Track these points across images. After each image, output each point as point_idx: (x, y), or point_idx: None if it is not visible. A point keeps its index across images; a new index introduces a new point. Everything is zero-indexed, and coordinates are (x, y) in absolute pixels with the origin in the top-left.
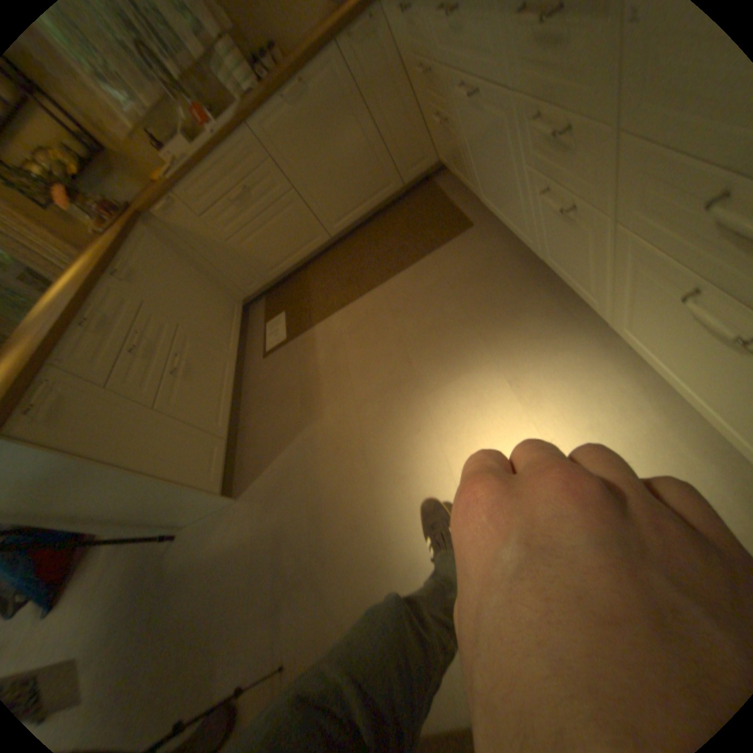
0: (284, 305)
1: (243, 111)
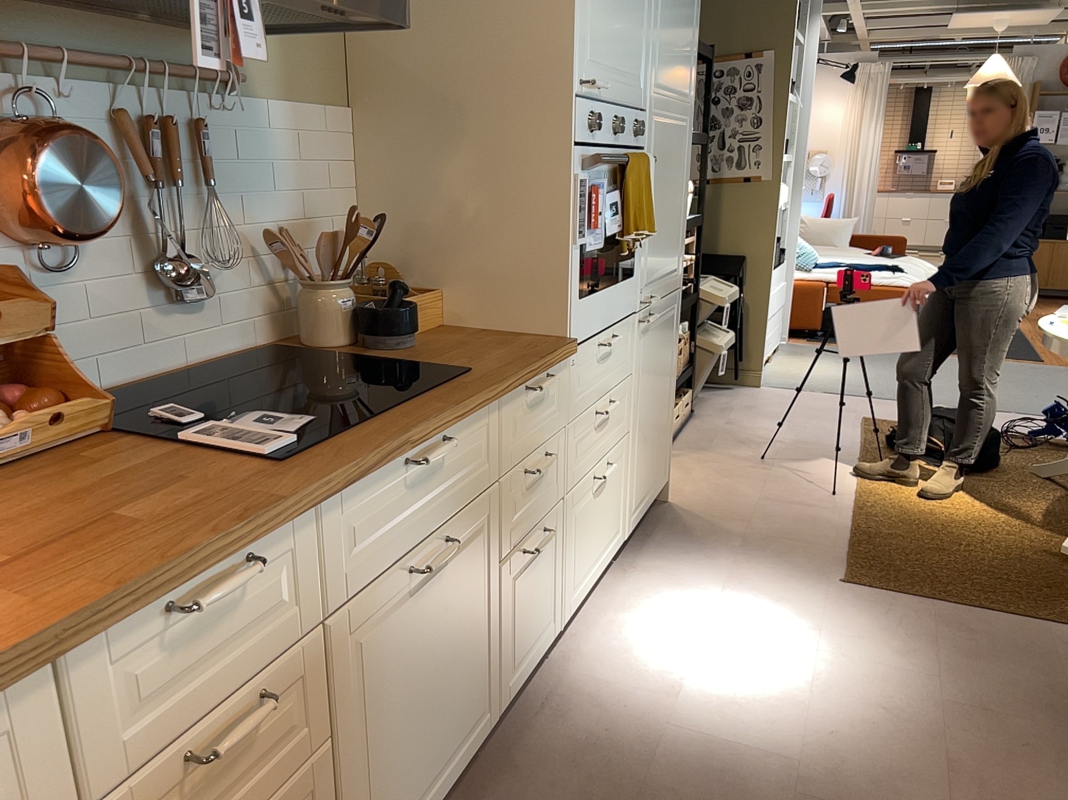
0: None
1: None
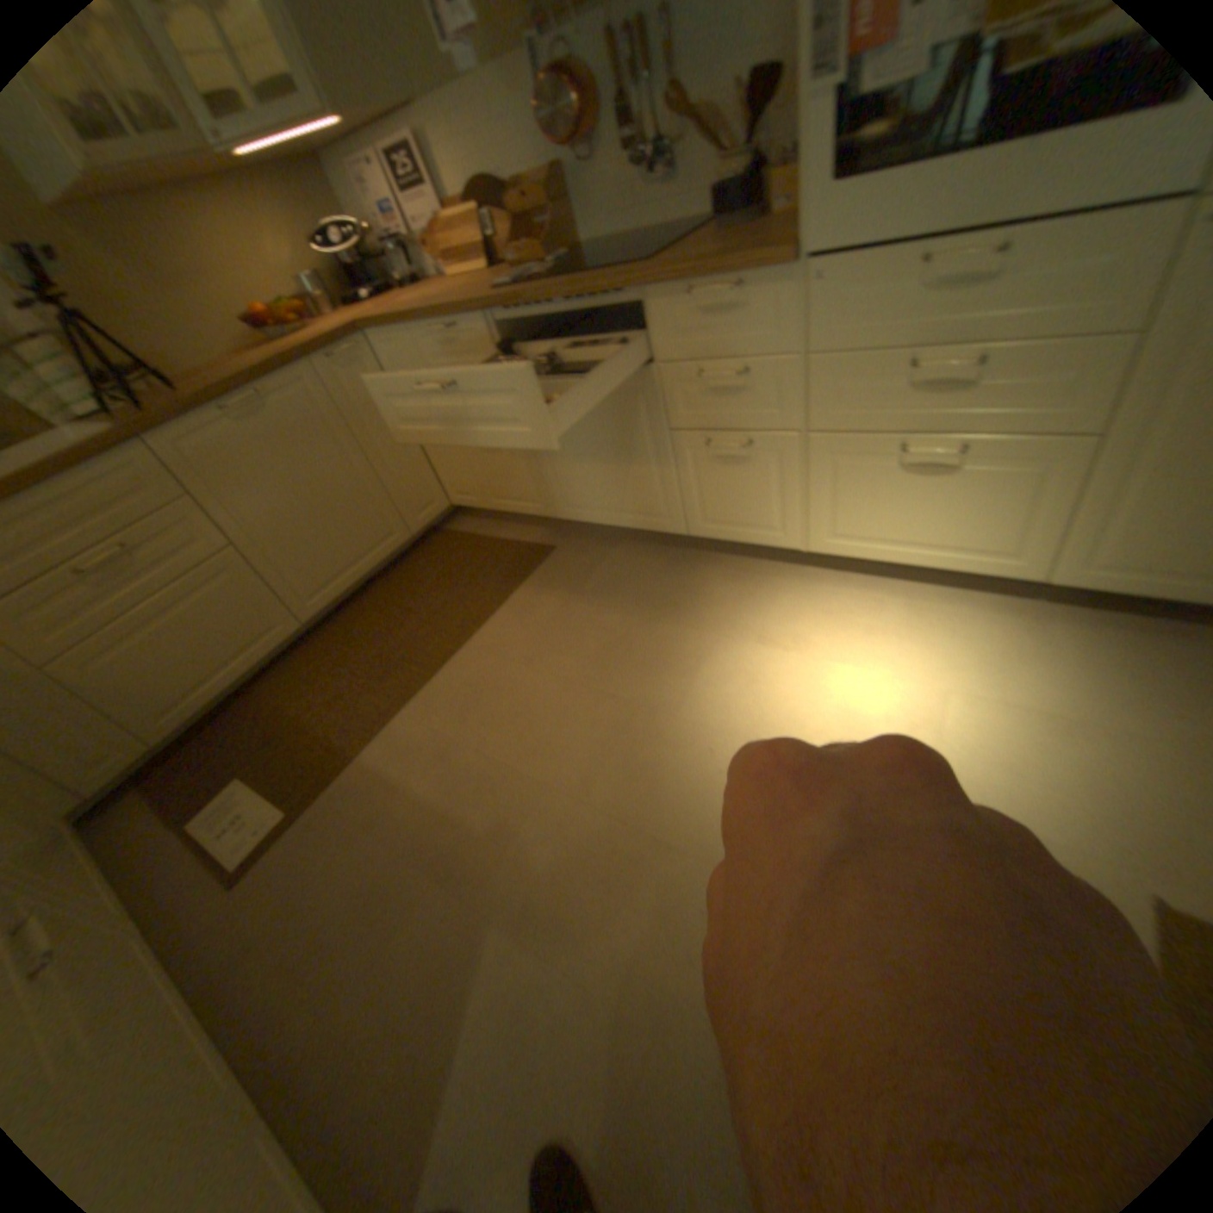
0: (222, 772)
1: (141, 420)
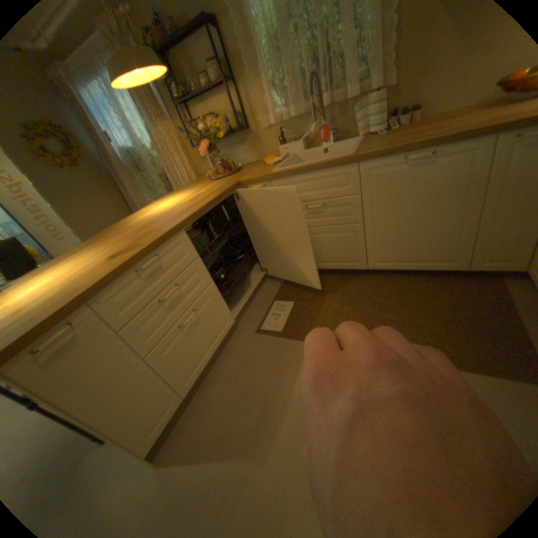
0: (296, 296)
1: (363, 156)
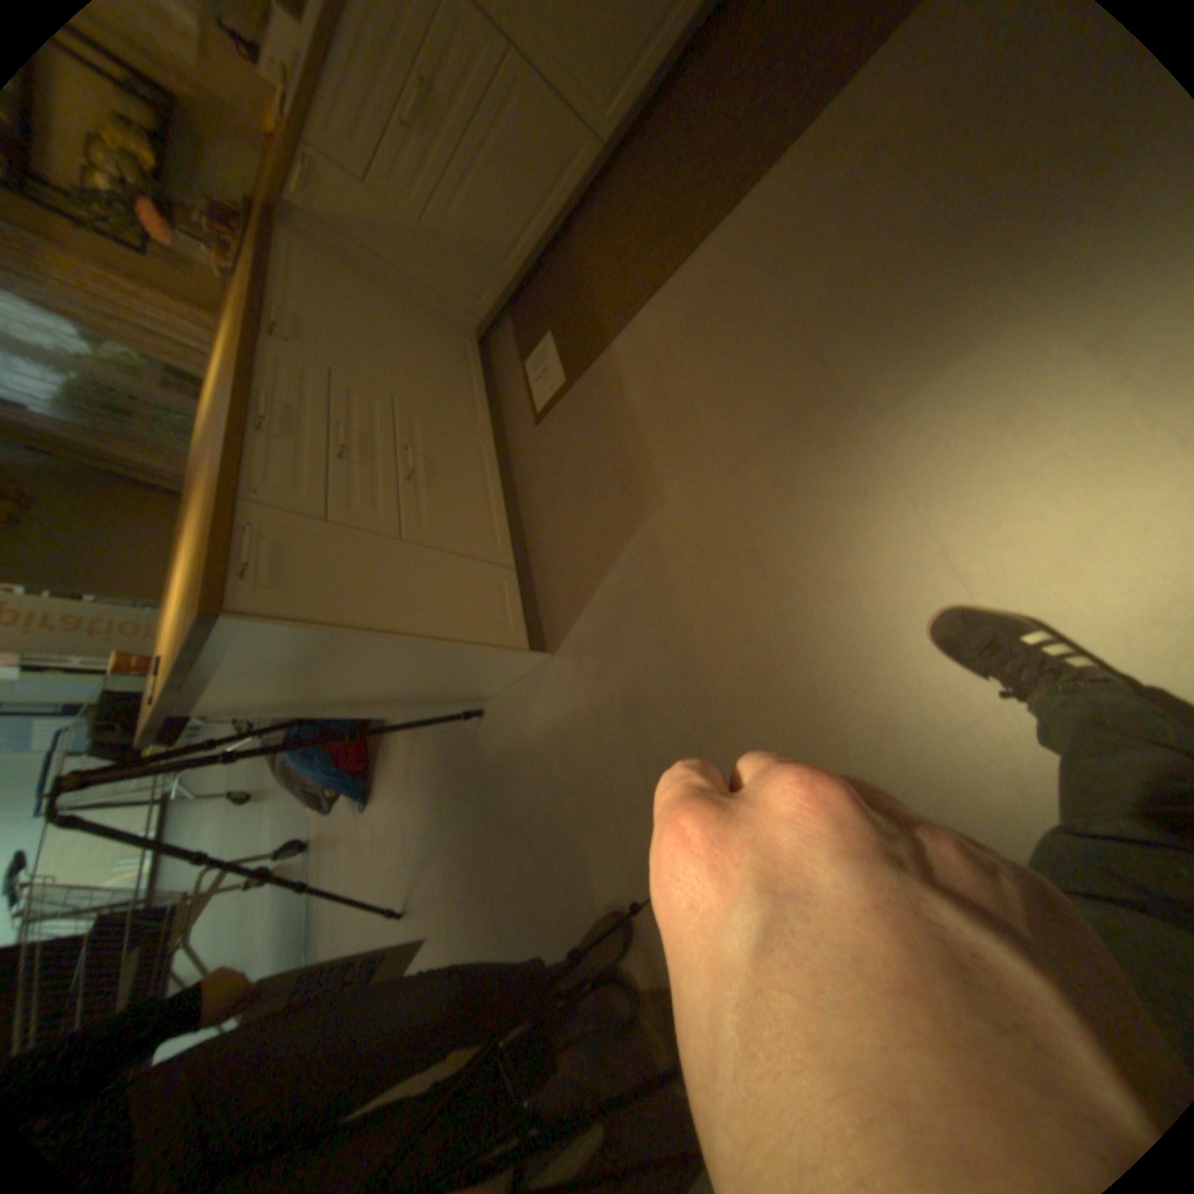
0: (548, 320)
1: None
